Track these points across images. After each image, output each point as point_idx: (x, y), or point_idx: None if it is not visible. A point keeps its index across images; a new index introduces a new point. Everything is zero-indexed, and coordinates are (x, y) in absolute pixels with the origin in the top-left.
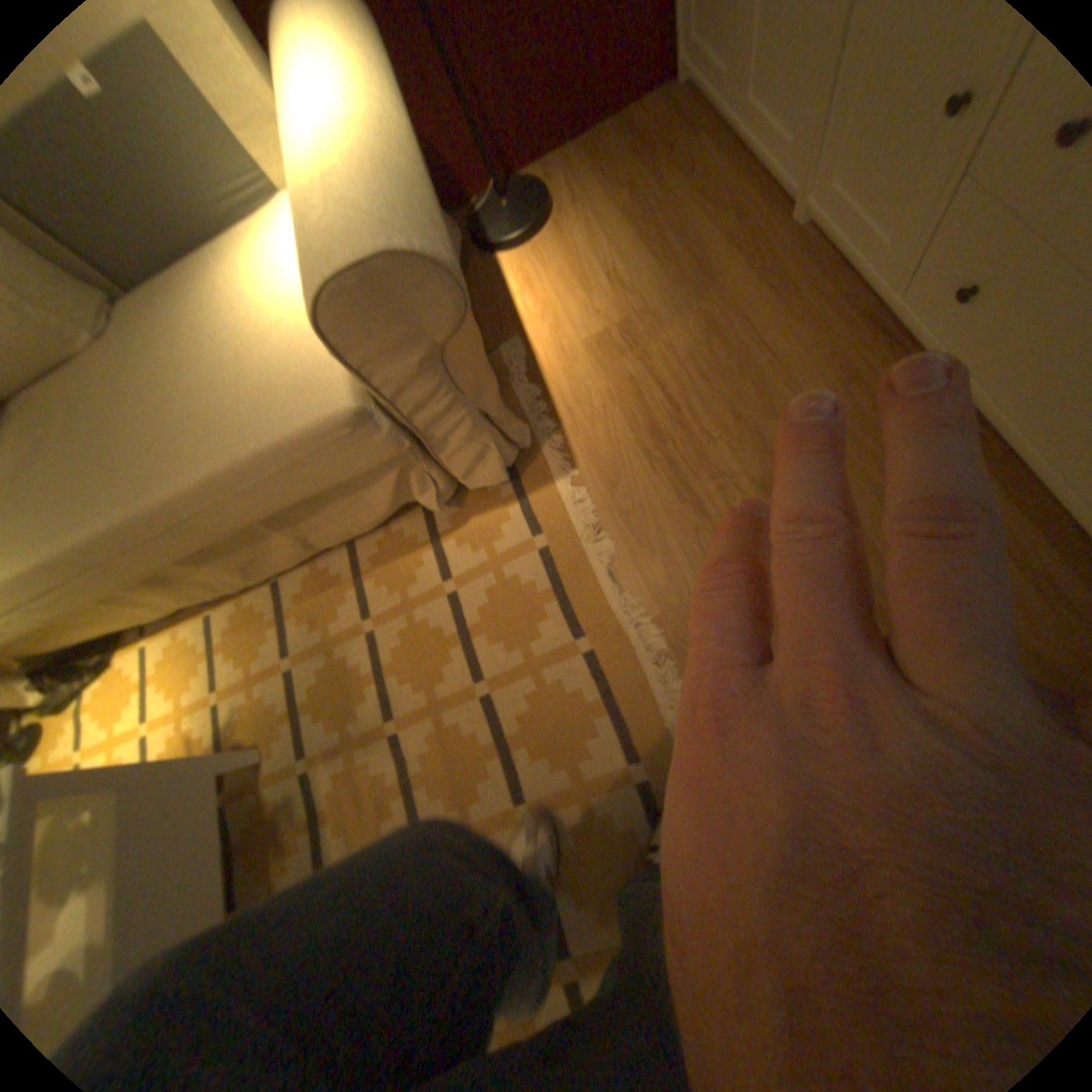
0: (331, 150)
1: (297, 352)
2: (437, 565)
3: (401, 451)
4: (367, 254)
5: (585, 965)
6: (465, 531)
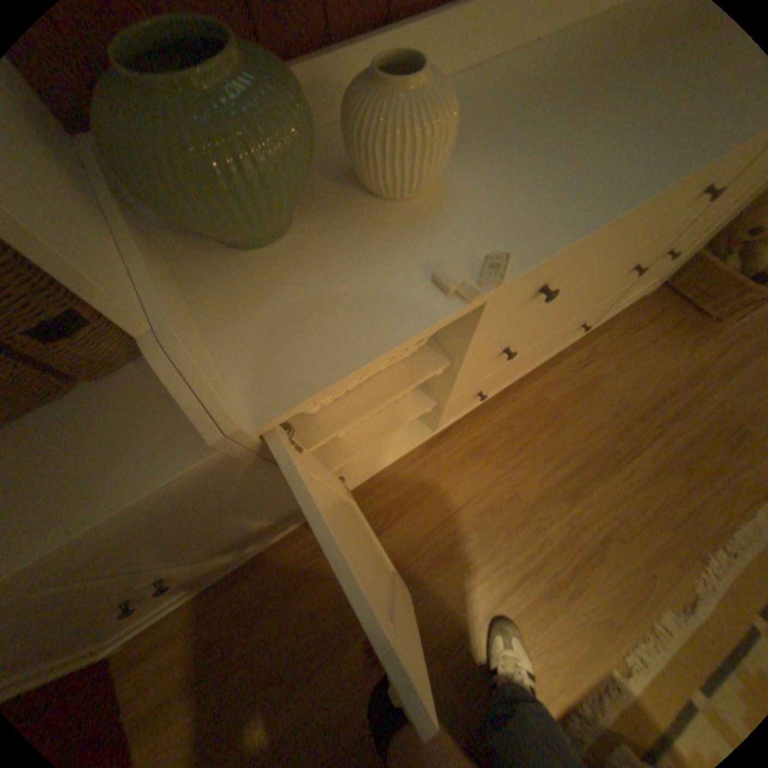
0: None
1: None
2: None
3: None
4: None
5: None
6: None
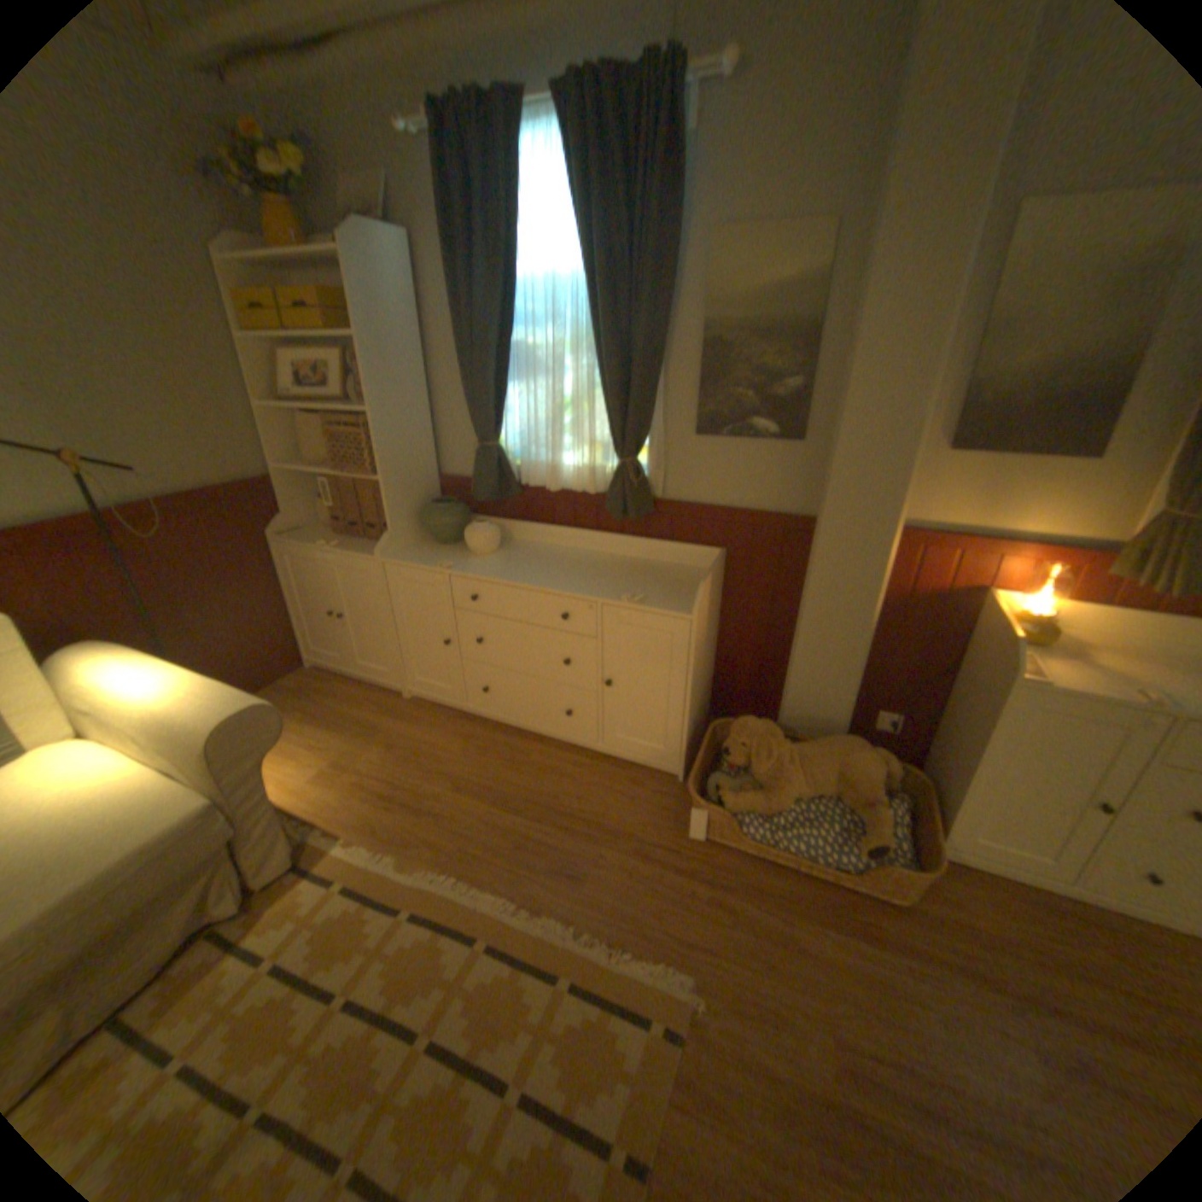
0: (179, 689)
1: (131, 801)
2: (242, 963)
3: (216, 850)
4: (240, 709)
5: (518, 1076)
6: (261, 924)
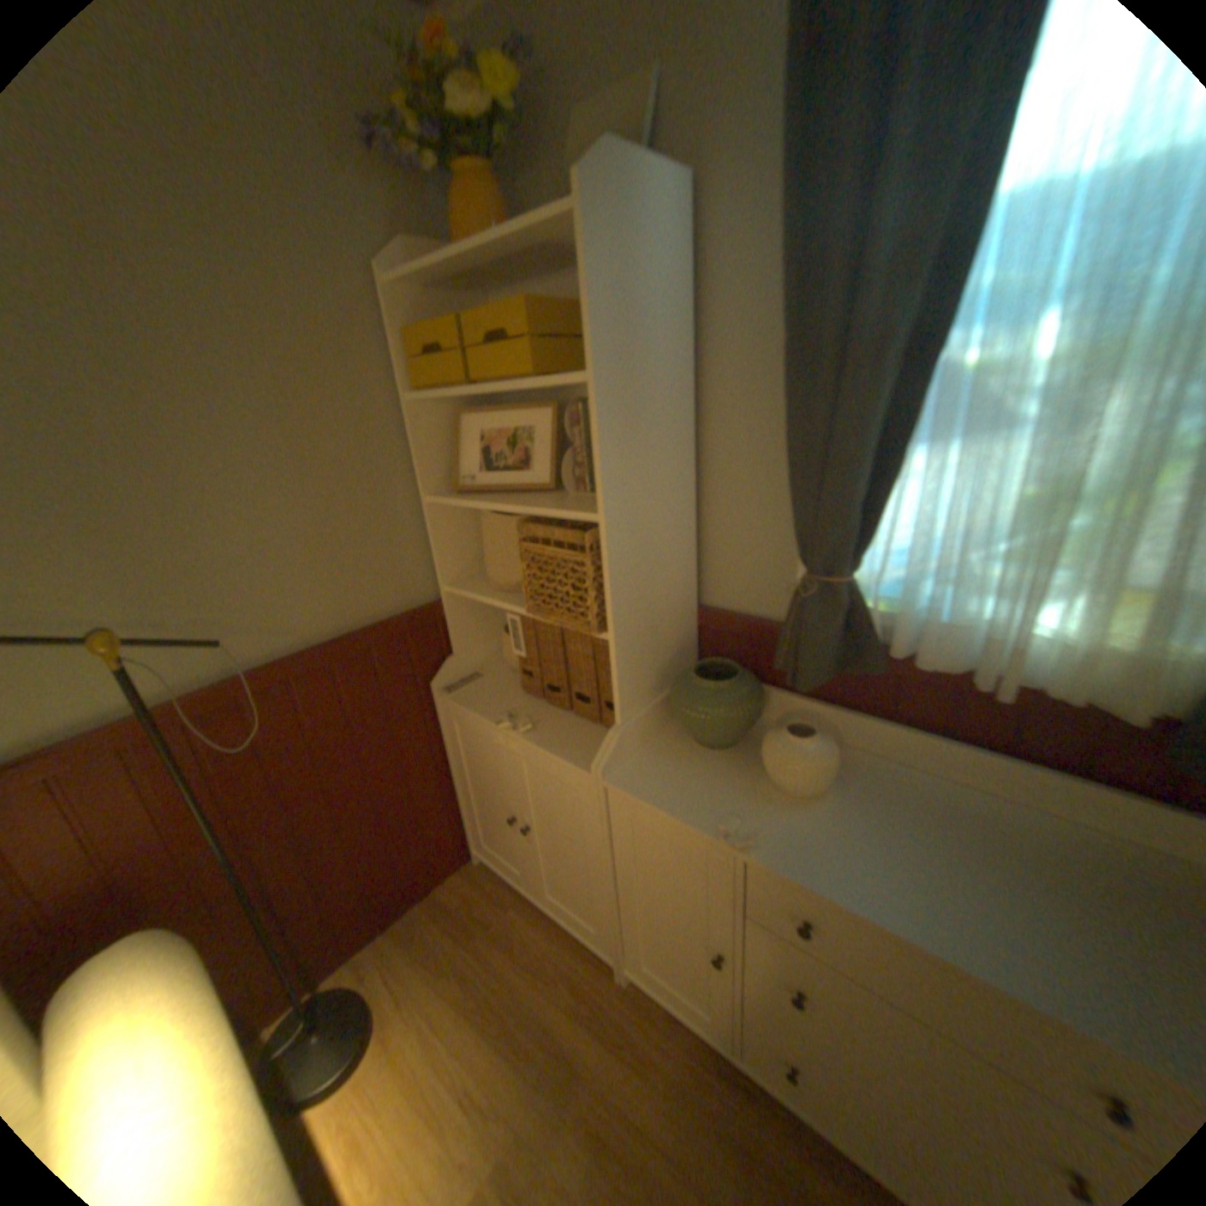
0: None
1: None
2: None
3: None
4: None
5: None
6: None
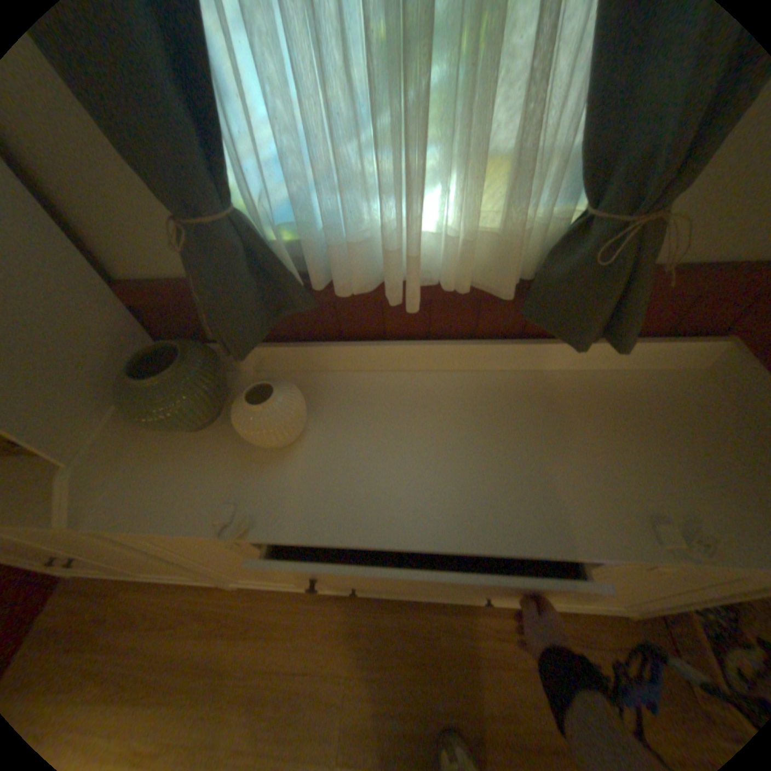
0: None
1: None
2: None
3: None
4: None
5: None
6: None
